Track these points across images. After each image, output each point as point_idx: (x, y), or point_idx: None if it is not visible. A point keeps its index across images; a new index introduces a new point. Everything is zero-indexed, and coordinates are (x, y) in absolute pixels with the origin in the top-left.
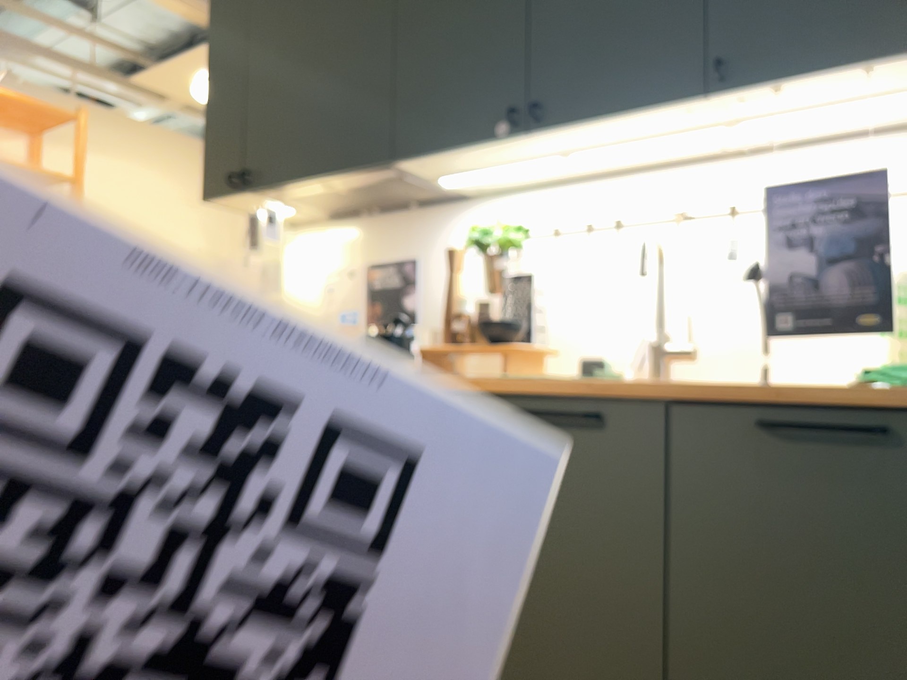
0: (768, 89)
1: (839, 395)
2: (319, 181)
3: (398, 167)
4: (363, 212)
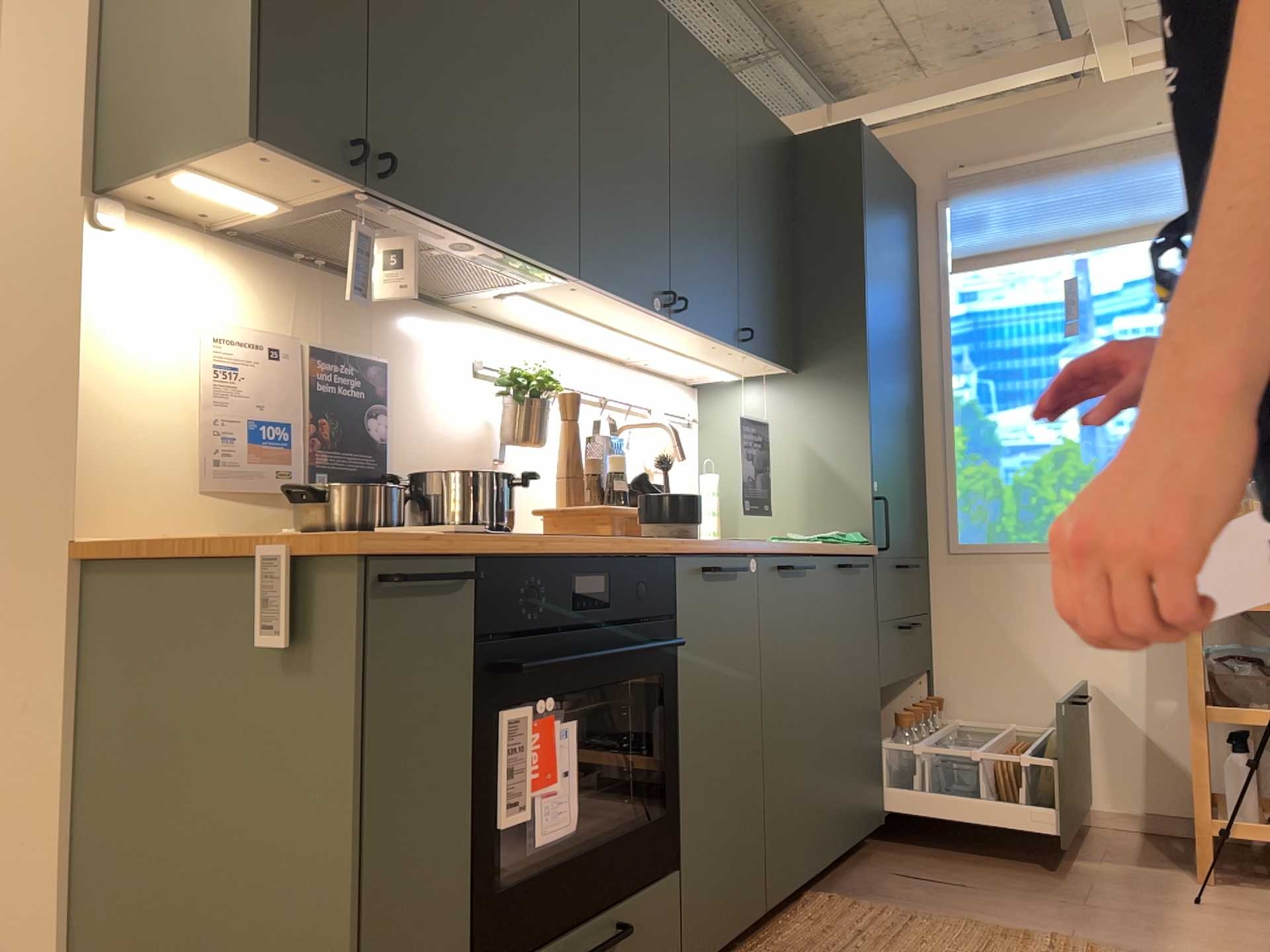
0: (748, 354)
1: (847, 549)
2: (483, 242)
3: (553, 276)
4: (305, 254)
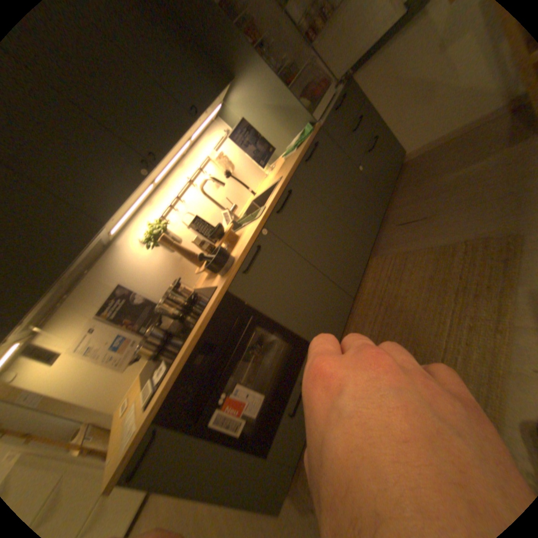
0: (204, 110)
1: (304, 145)
2: (58, 277)
3: (100, 229)
4: (57, 302)
